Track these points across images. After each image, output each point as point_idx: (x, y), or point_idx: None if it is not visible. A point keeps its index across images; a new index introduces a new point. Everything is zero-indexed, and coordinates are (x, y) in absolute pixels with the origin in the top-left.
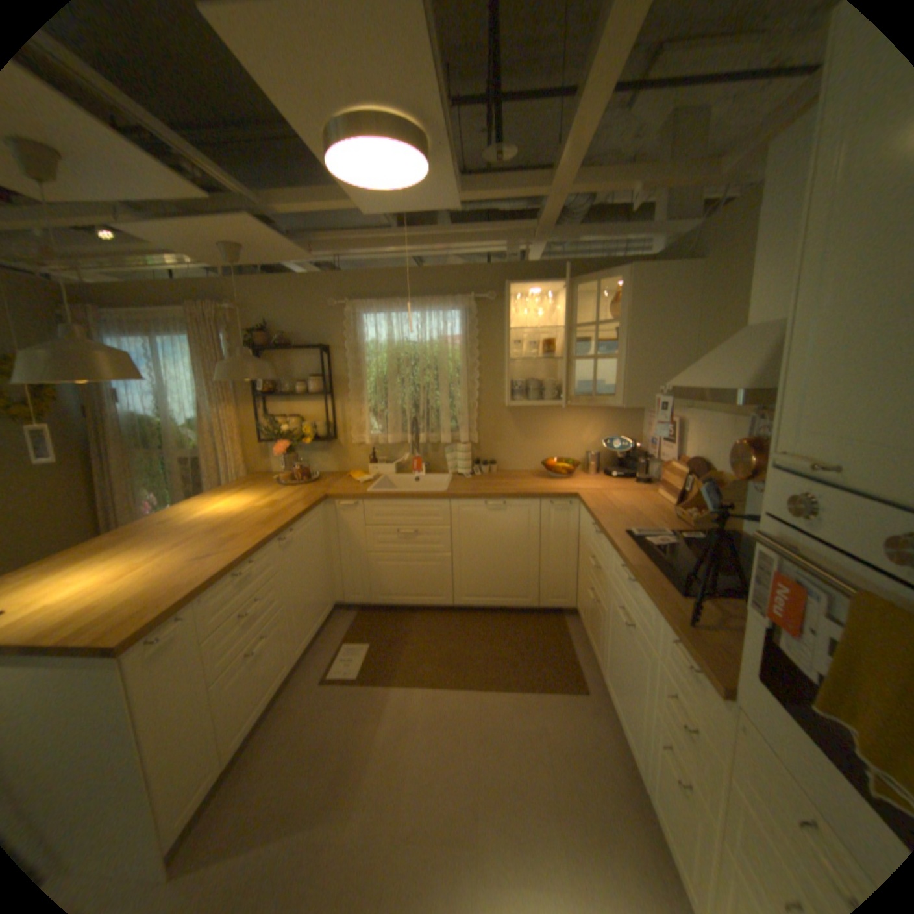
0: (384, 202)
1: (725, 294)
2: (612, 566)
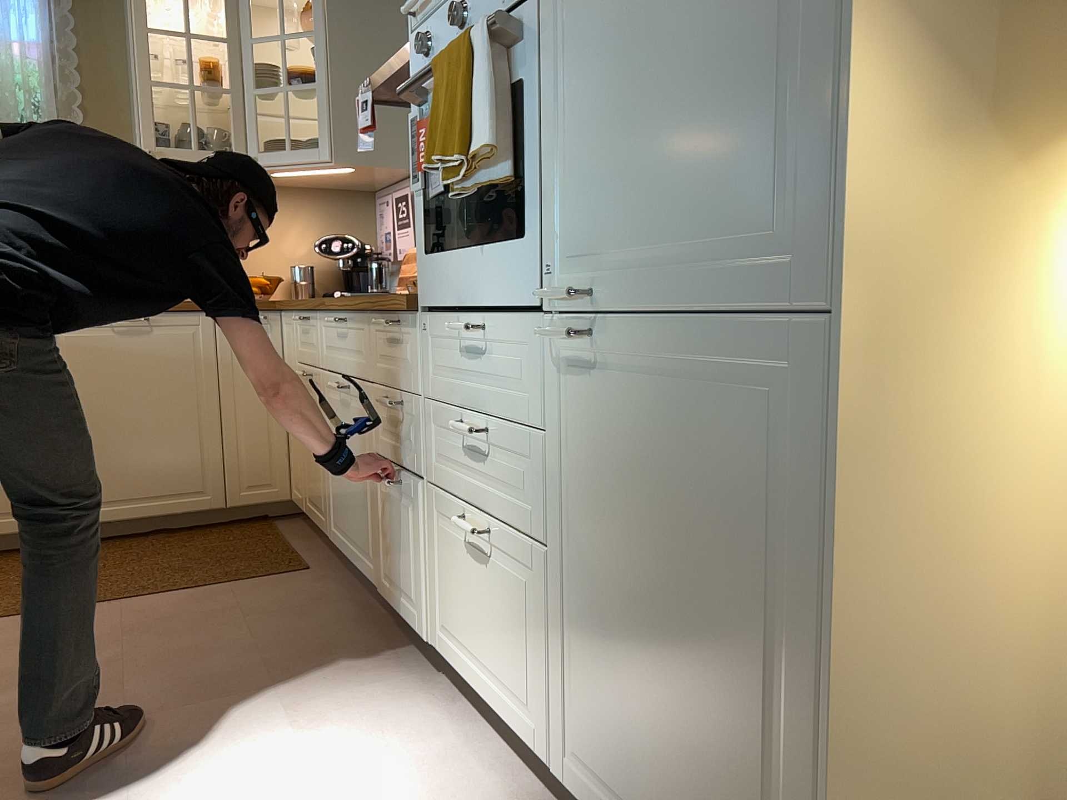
0: None
1: None
2: (323, 346)
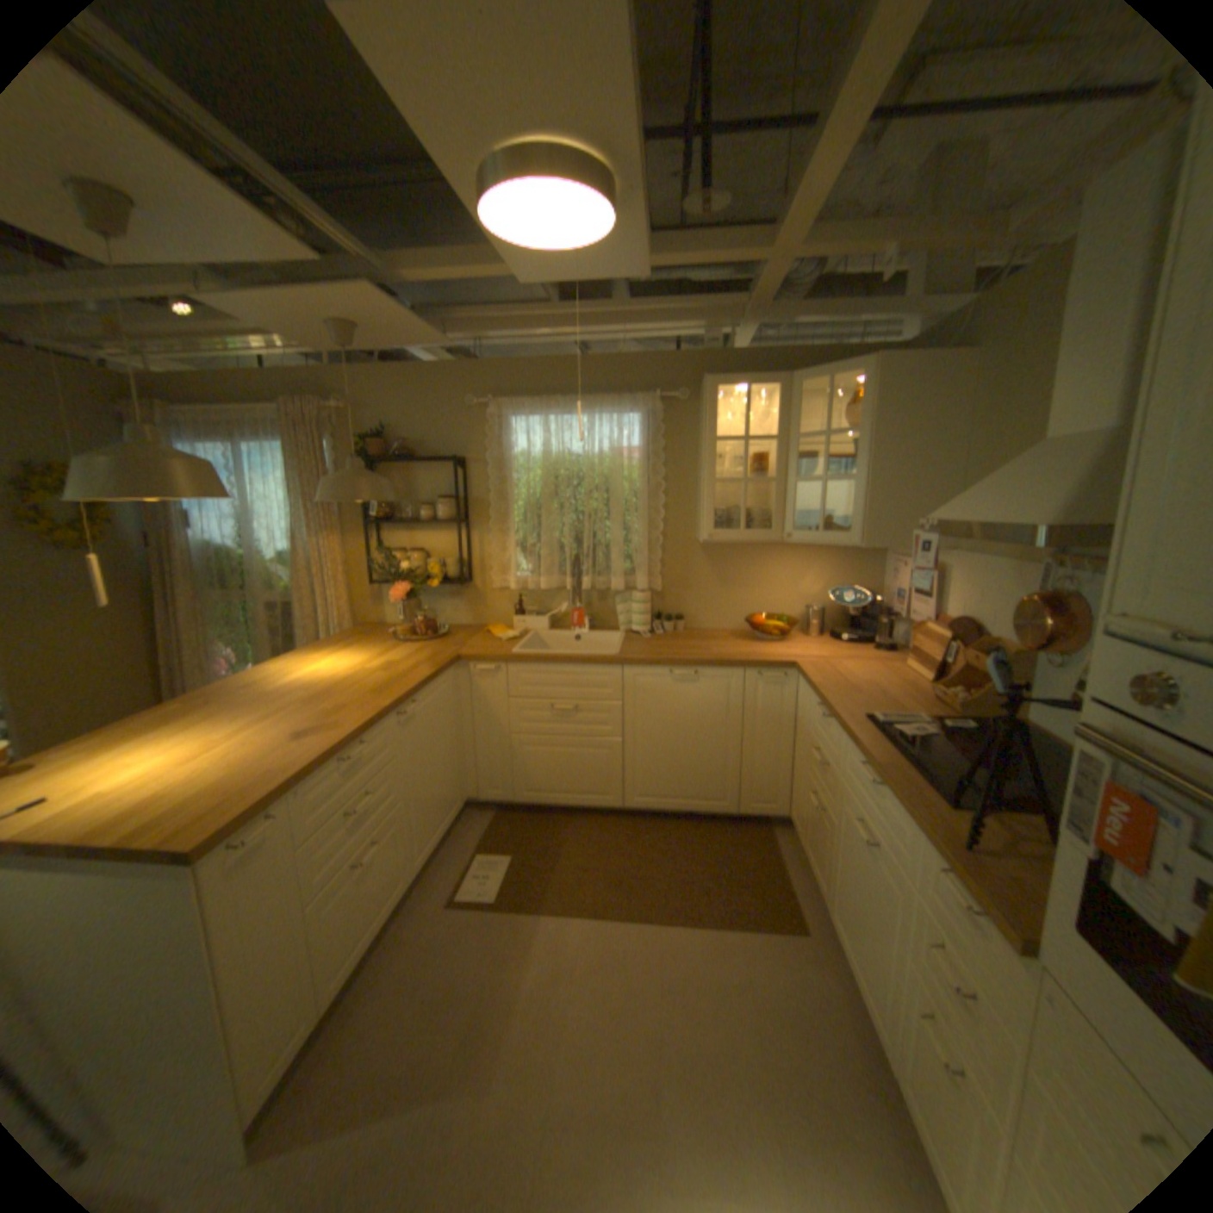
0: (549, 267)
1: (1009, 395)
2: (846, 762)
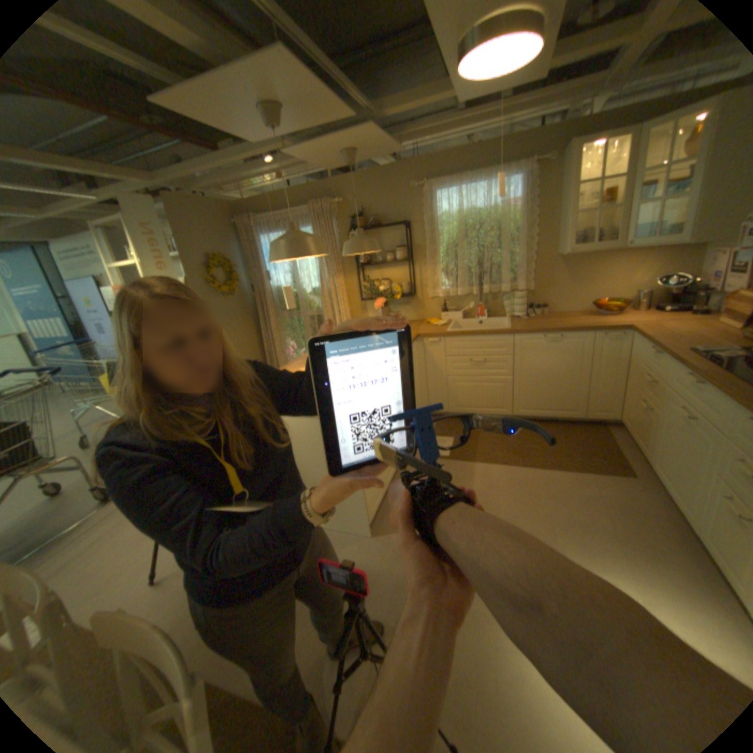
0: (481, 87)
1: None
2: (672, 377)
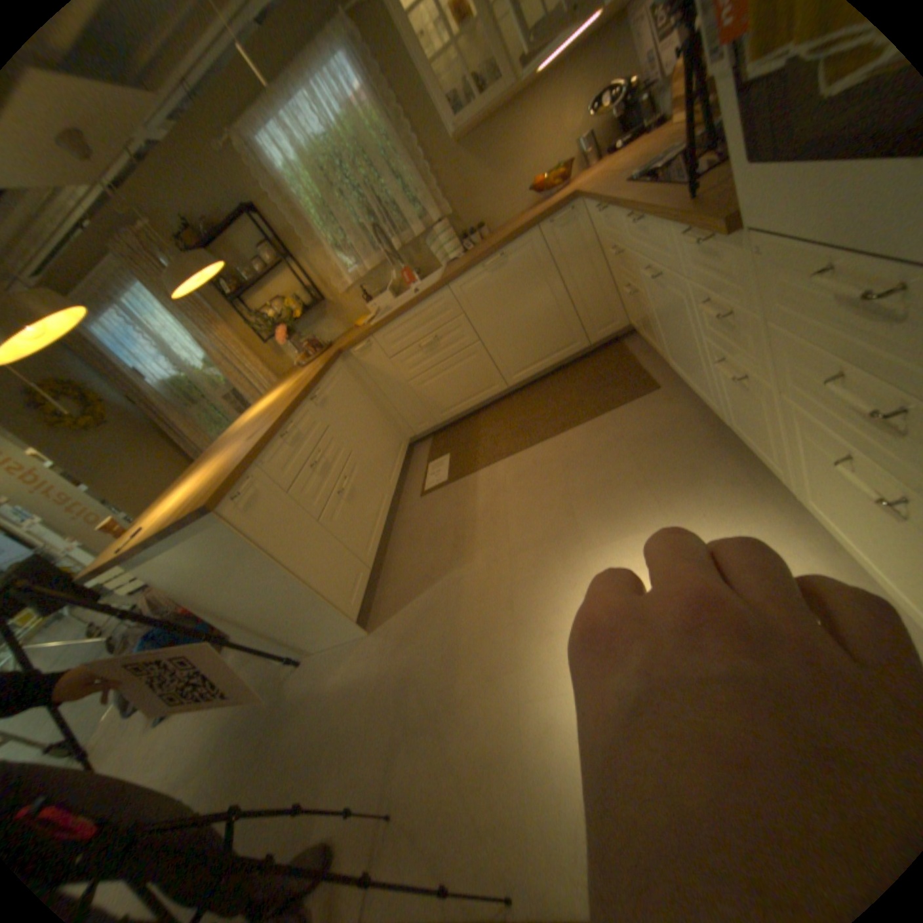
0: None
1: None
2: (627, 230)
